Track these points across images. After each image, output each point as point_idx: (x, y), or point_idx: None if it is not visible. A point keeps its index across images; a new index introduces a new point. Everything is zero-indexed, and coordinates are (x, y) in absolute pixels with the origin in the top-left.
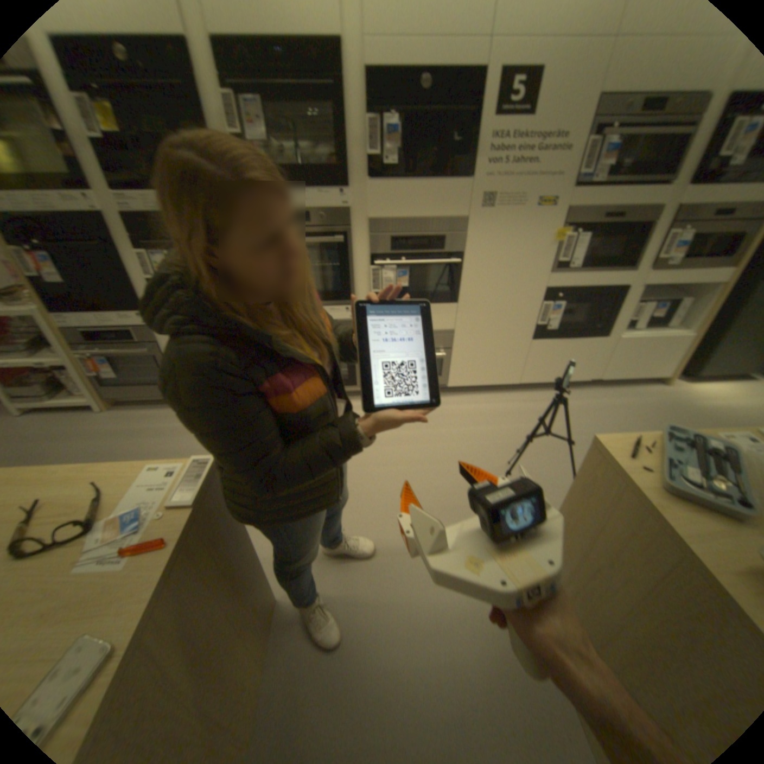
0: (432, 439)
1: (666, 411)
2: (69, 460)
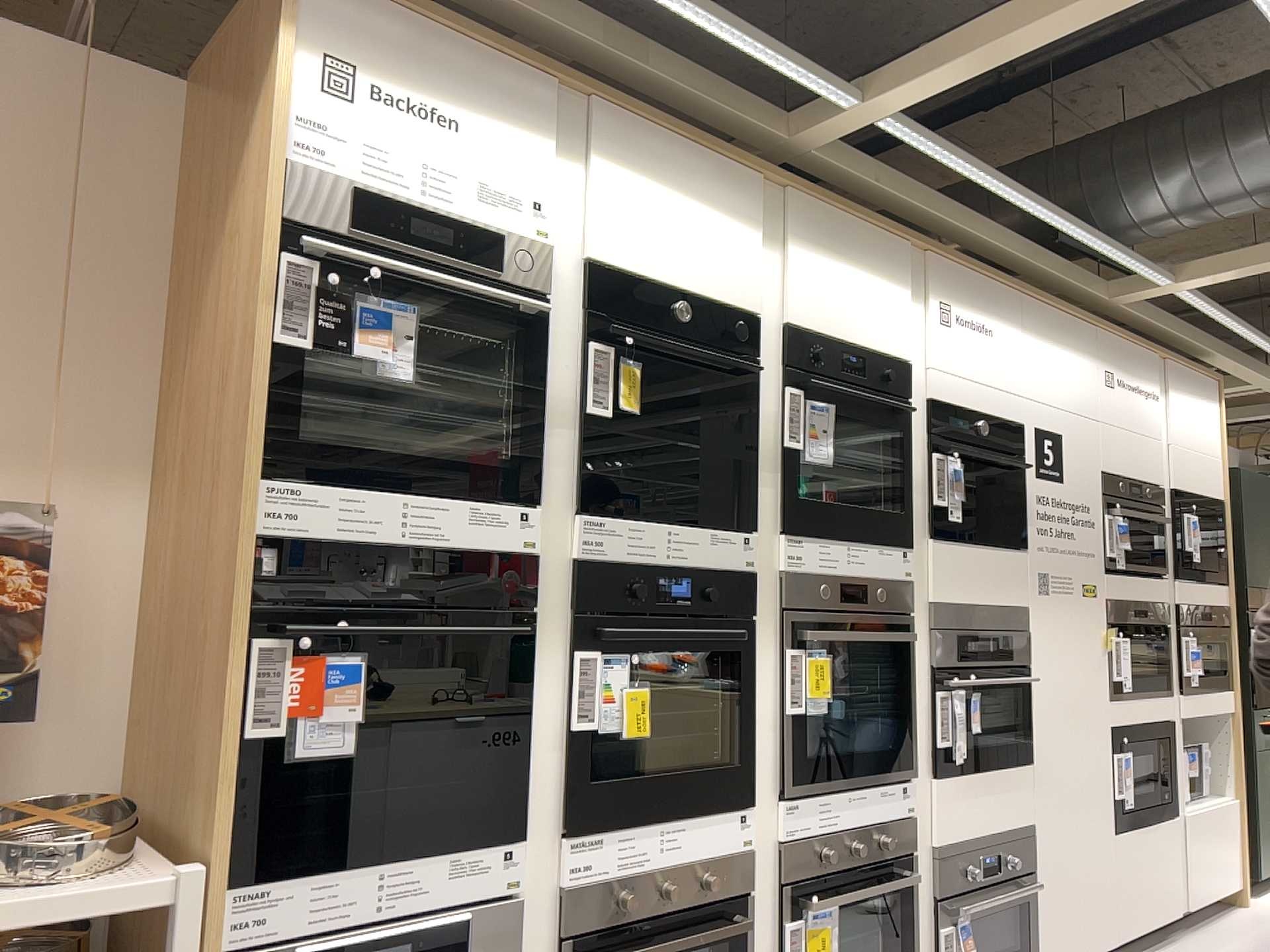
0: None
1: None
2: None
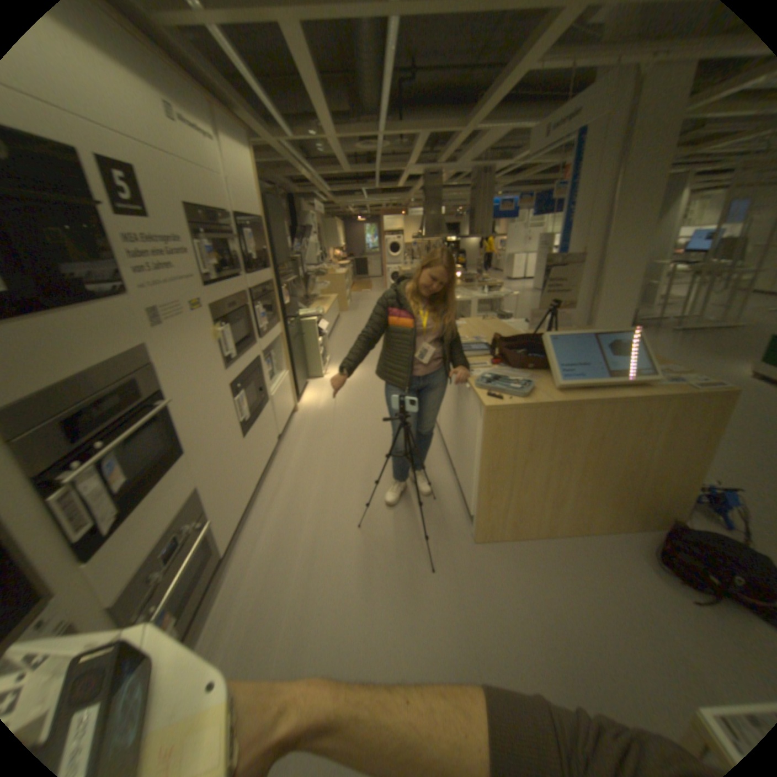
0: (303, 601)
1: (321, 424)
2: None
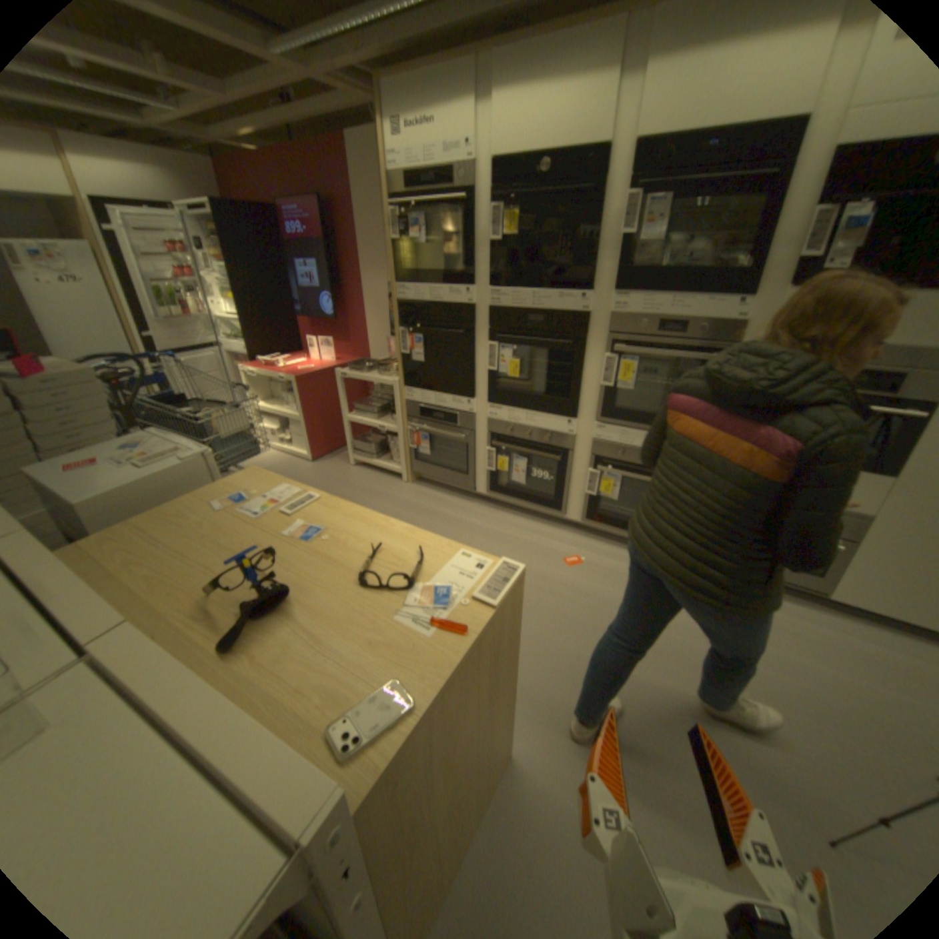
0: (784, 667)
1: None
2: None
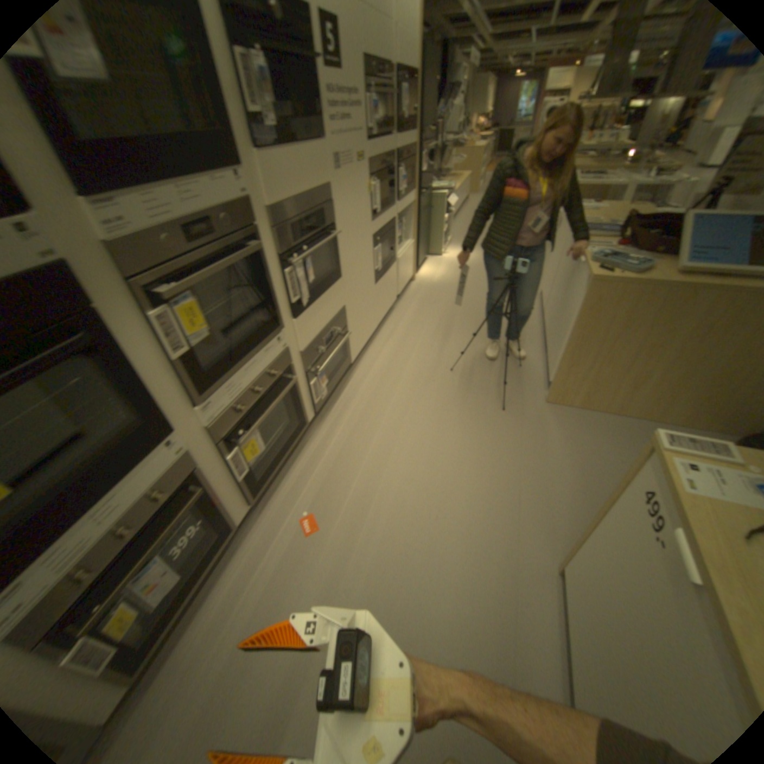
0: (402, 402)
1: (433, 295)
2: None
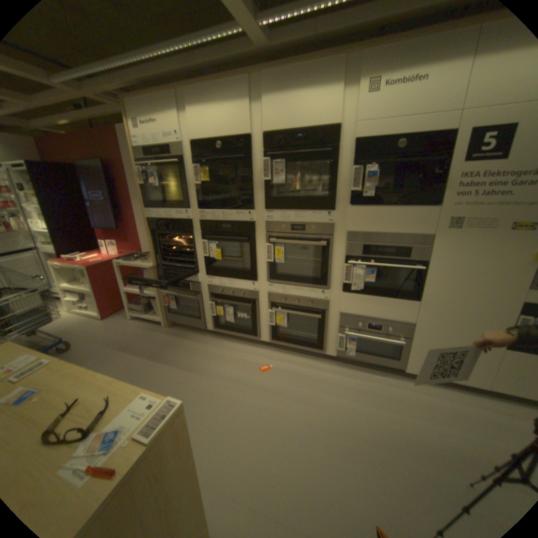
0: (385, 423)
1: None
2: (140, 355)
